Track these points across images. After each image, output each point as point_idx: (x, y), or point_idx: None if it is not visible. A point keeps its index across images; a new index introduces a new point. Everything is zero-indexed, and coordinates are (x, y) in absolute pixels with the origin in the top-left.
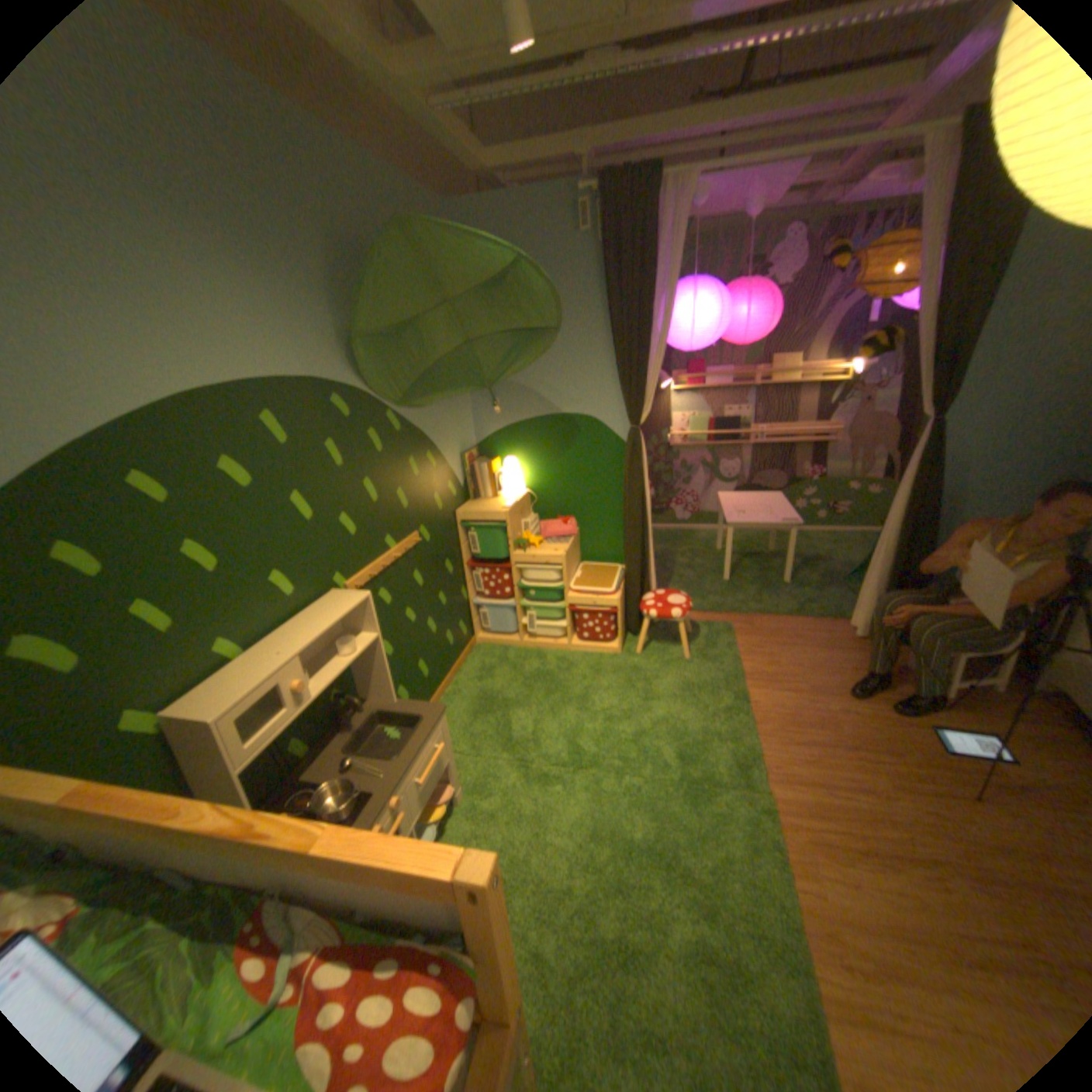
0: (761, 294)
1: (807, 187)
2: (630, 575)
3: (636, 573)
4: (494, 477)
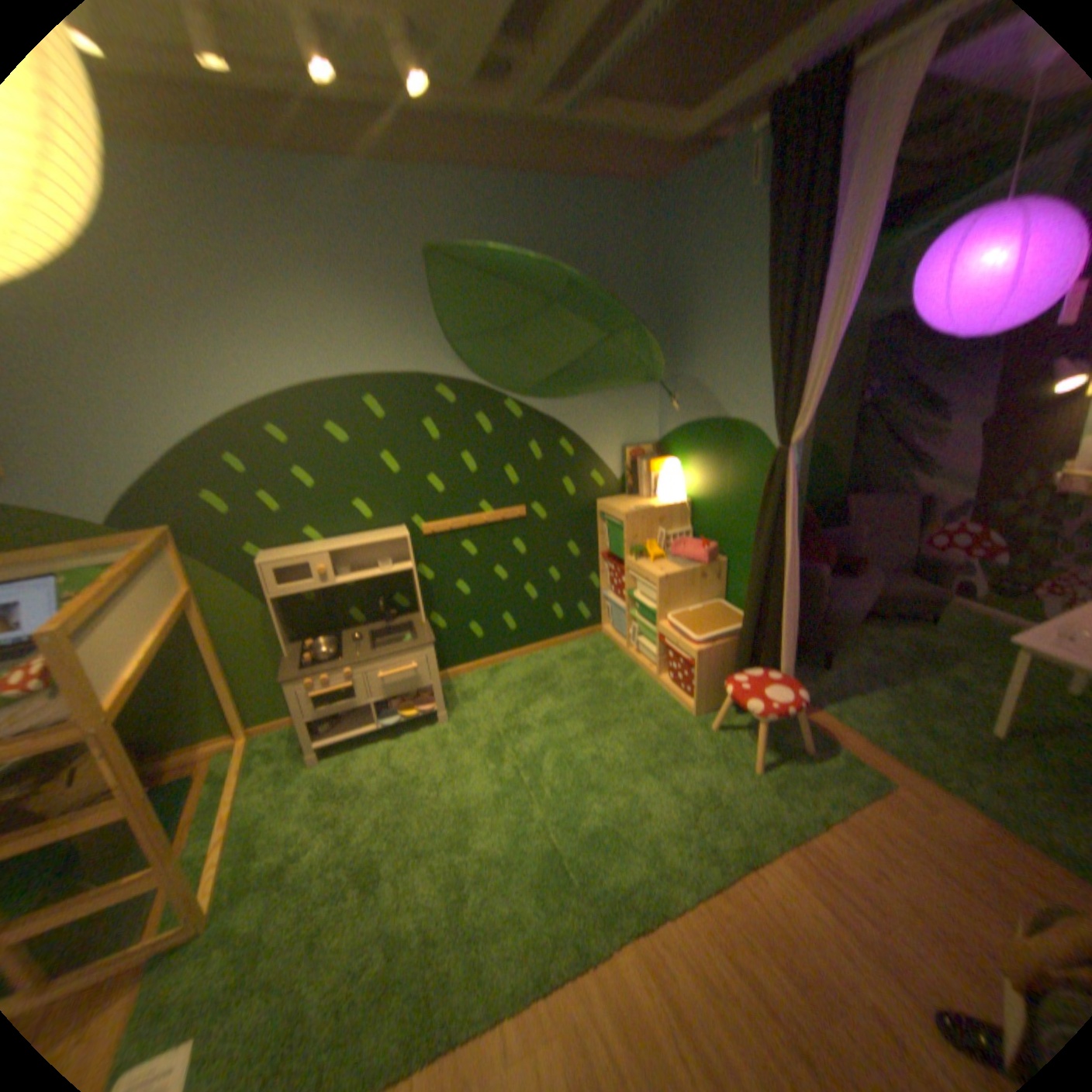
0: None
1: None
2: (743, 637)
3: (748, 636)
4: (650, 477)
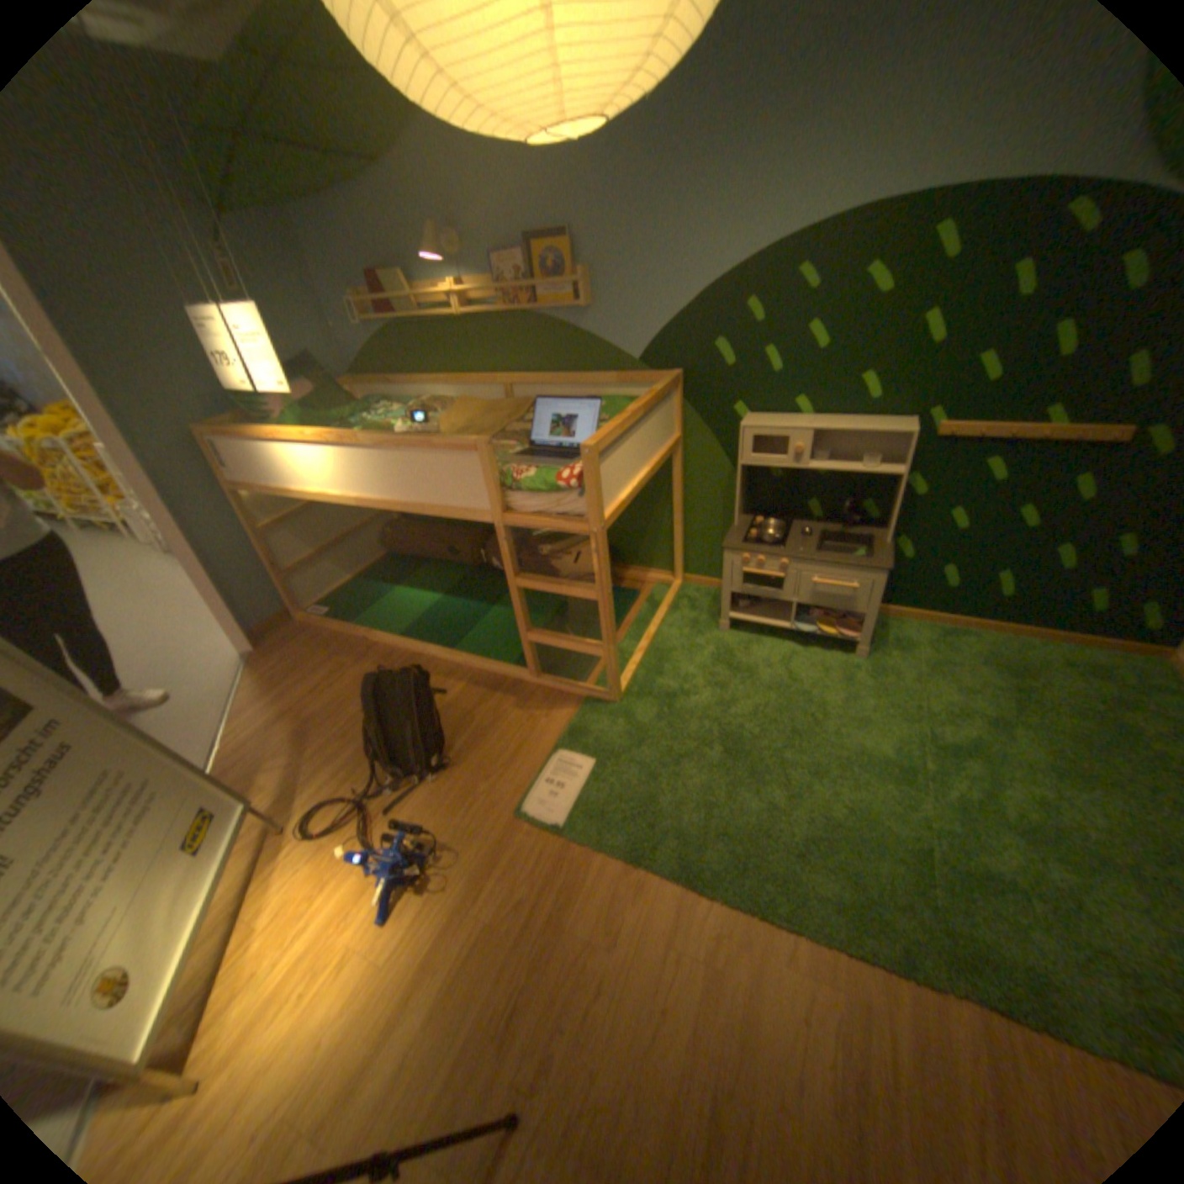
0: None
1: None
2: None
3: None
4: None
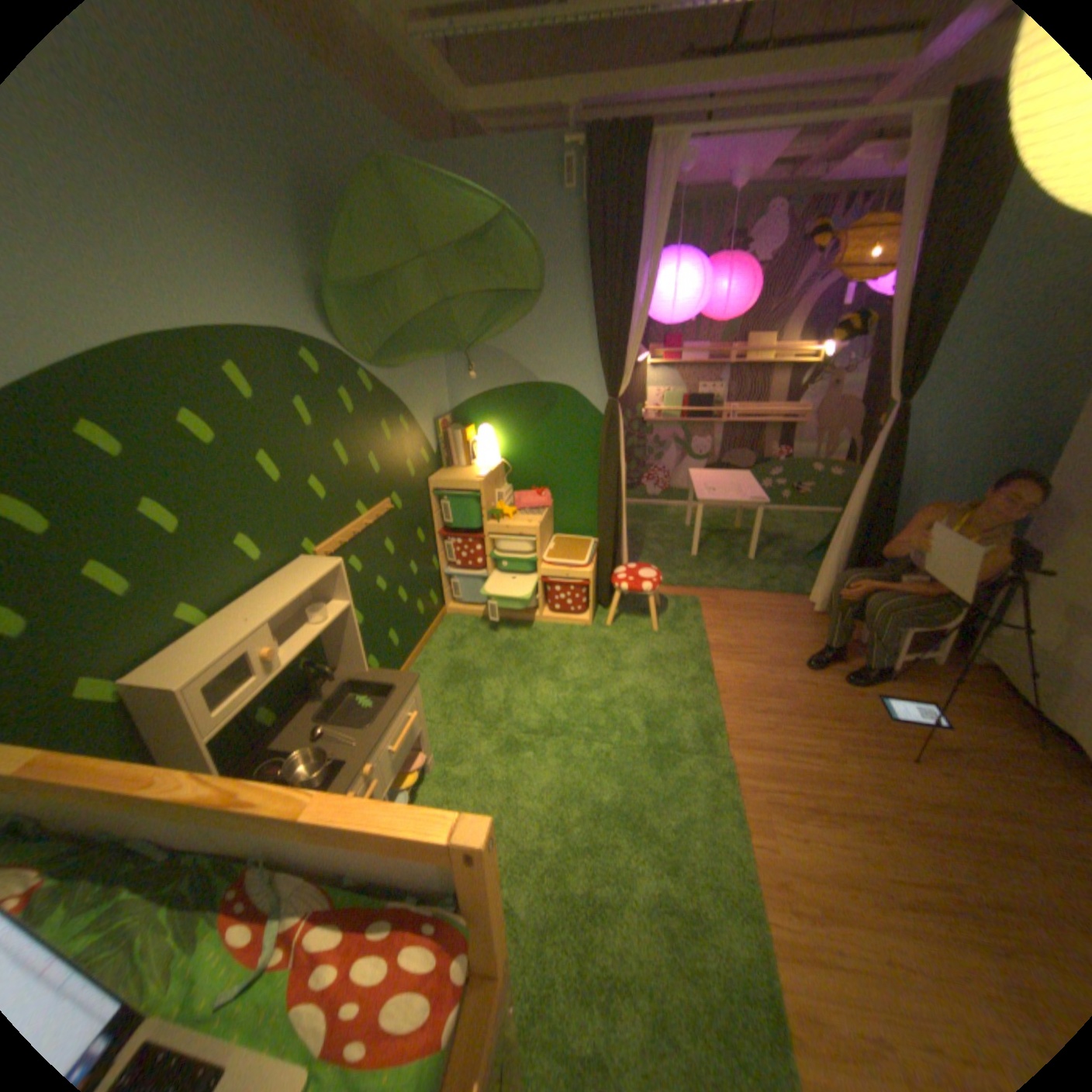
0: (742, 270)
1: (791, 162)
2: (603, 549)
3: (609, 546)
4: (468, 445)
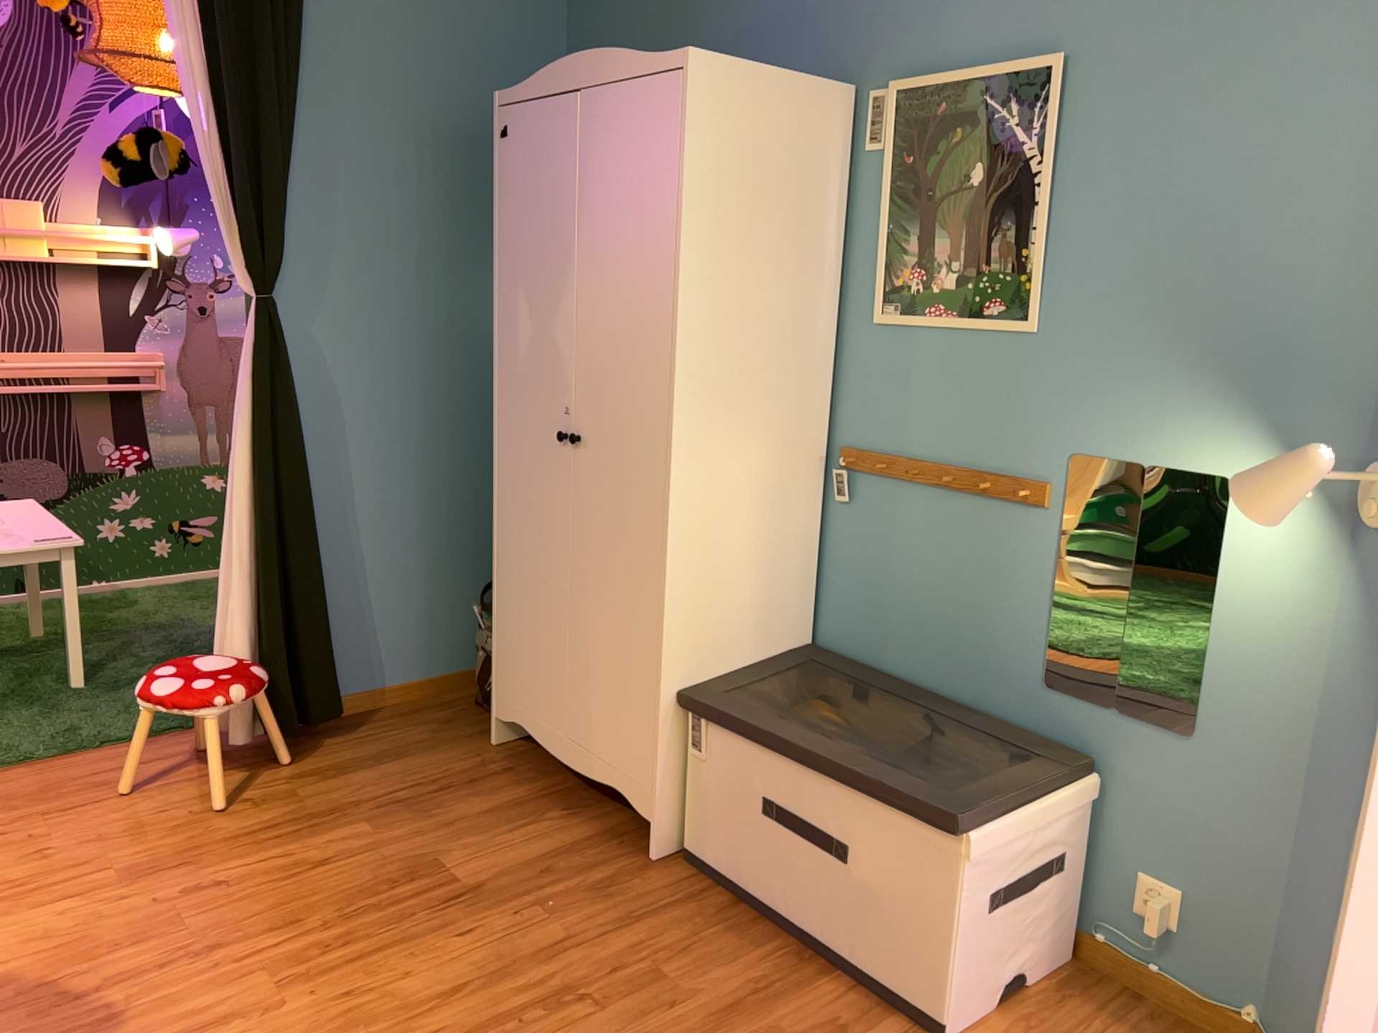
0: None
1: None
2: None
3: None
4: None
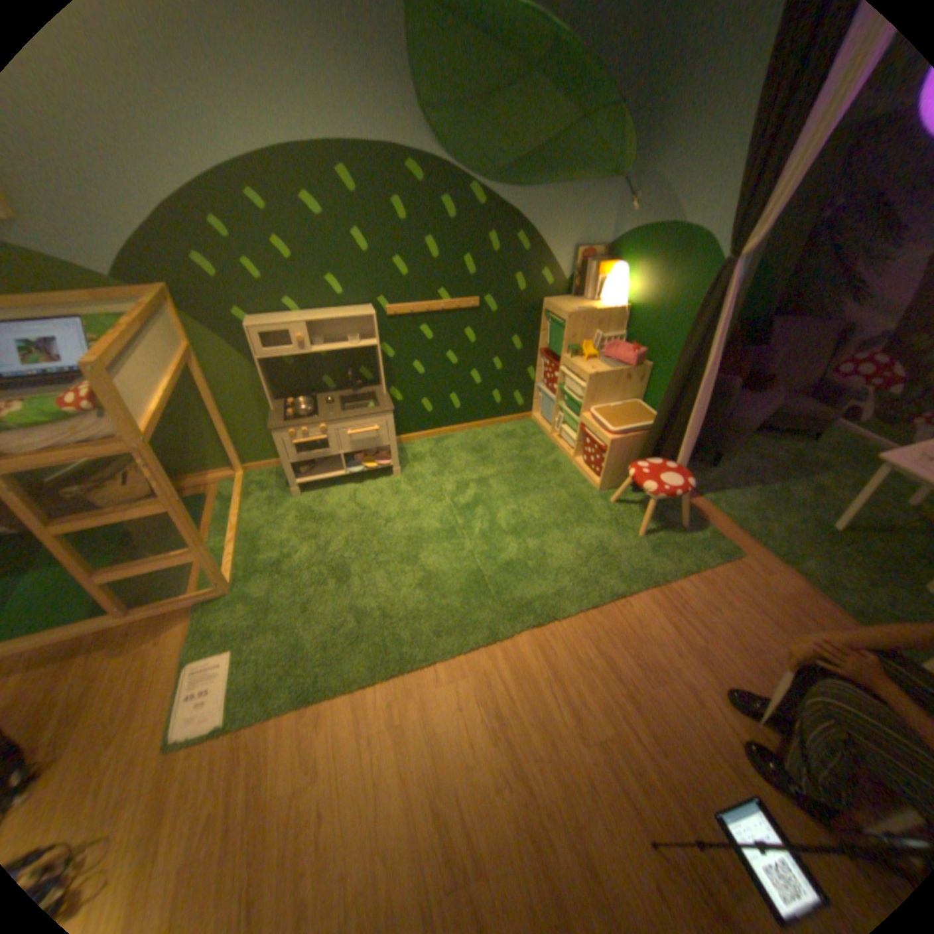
0: None
1: None
2: (652, 431)
3: (656, 432)
4: (596, 279)
